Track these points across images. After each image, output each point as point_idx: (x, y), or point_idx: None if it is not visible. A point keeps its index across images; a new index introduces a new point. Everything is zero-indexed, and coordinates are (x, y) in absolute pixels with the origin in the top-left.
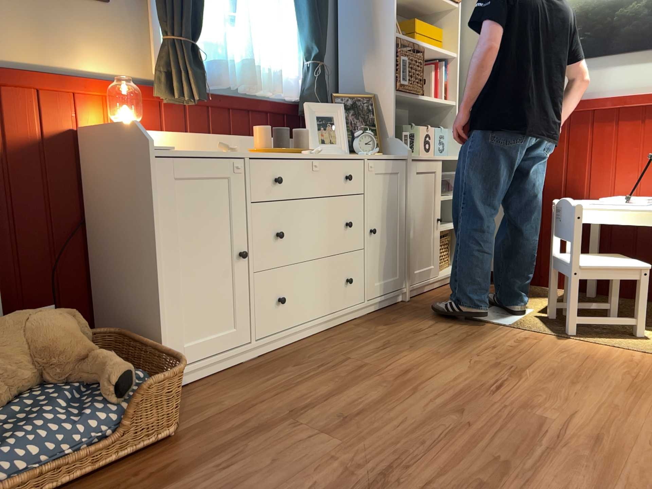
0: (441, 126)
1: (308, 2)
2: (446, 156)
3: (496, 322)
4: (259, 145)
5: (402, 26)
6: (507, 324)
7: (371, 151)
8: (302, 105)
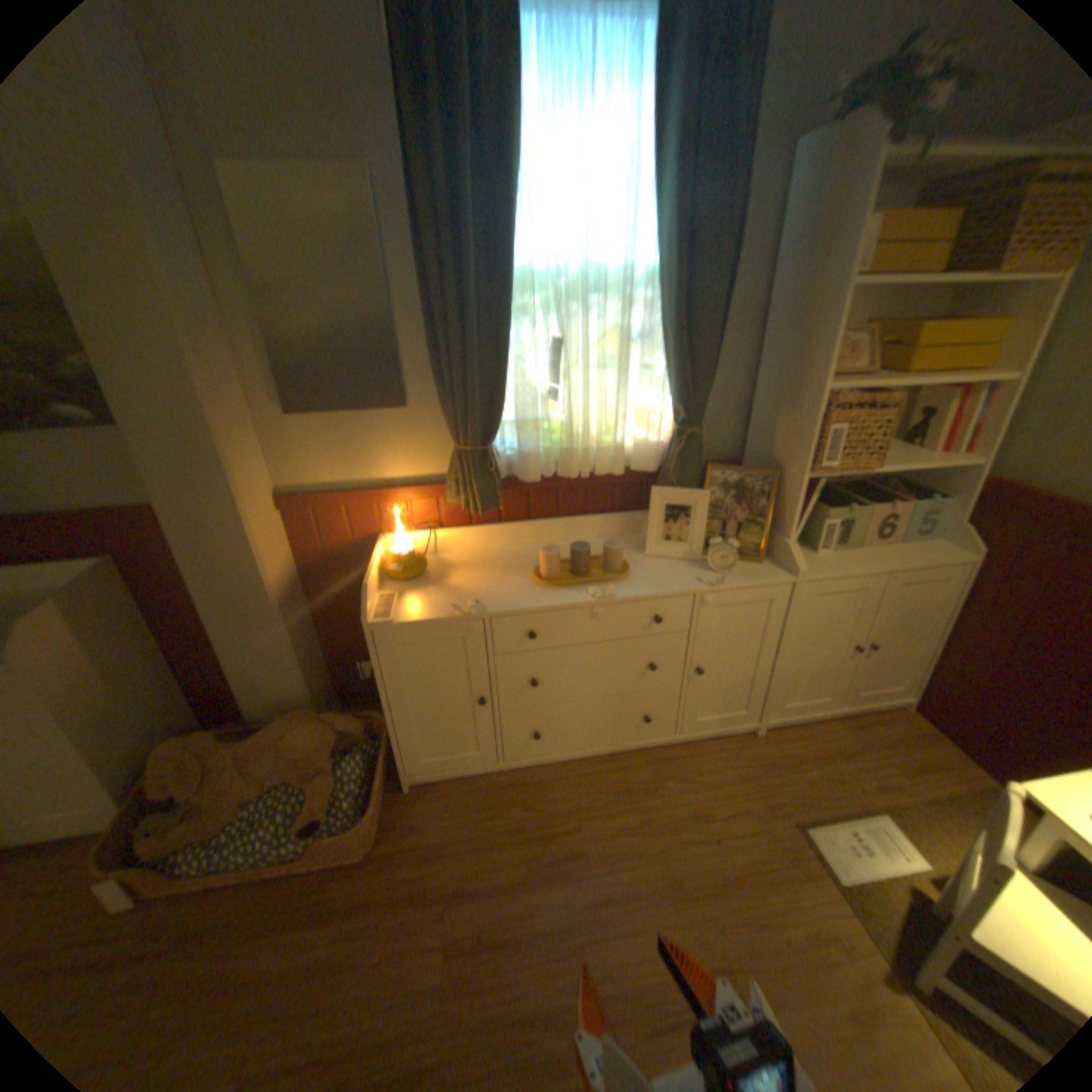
0: (947, 488)
1: (673, 351)
2: (913, 561)
3: (829, 868)
4: (543, 571)
5: (899, 329)
6: (842, 886)
7: (727, 570)
8: (659, 479)
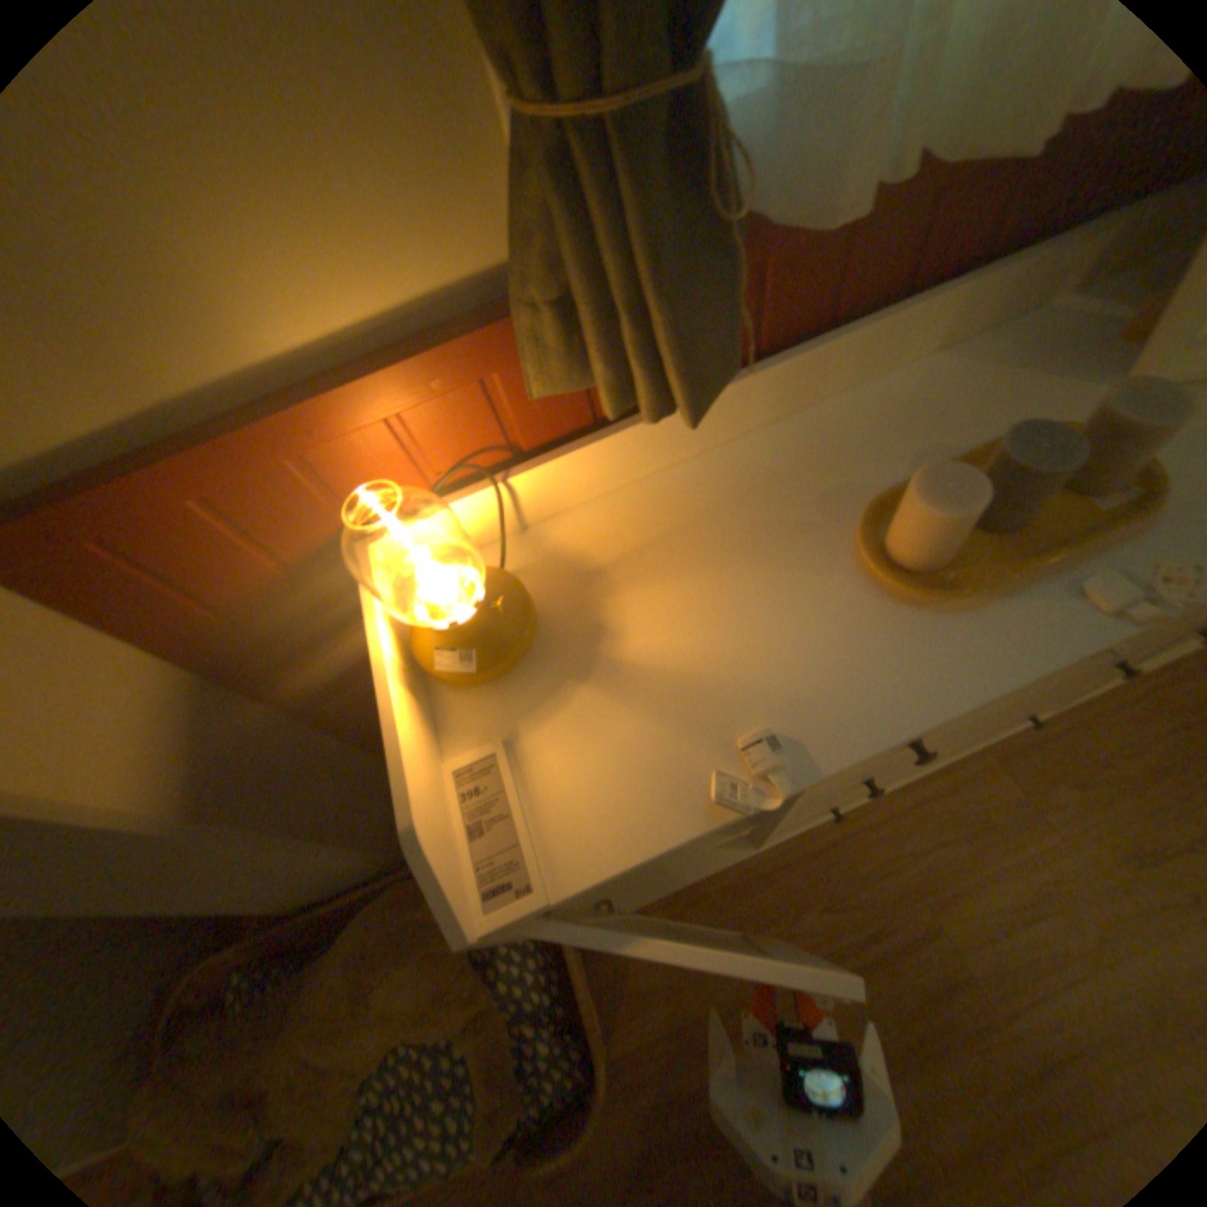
0: None
1: None
2: None
3: None
4: (912, 545)
5: None
6: None
7: None
8: None
